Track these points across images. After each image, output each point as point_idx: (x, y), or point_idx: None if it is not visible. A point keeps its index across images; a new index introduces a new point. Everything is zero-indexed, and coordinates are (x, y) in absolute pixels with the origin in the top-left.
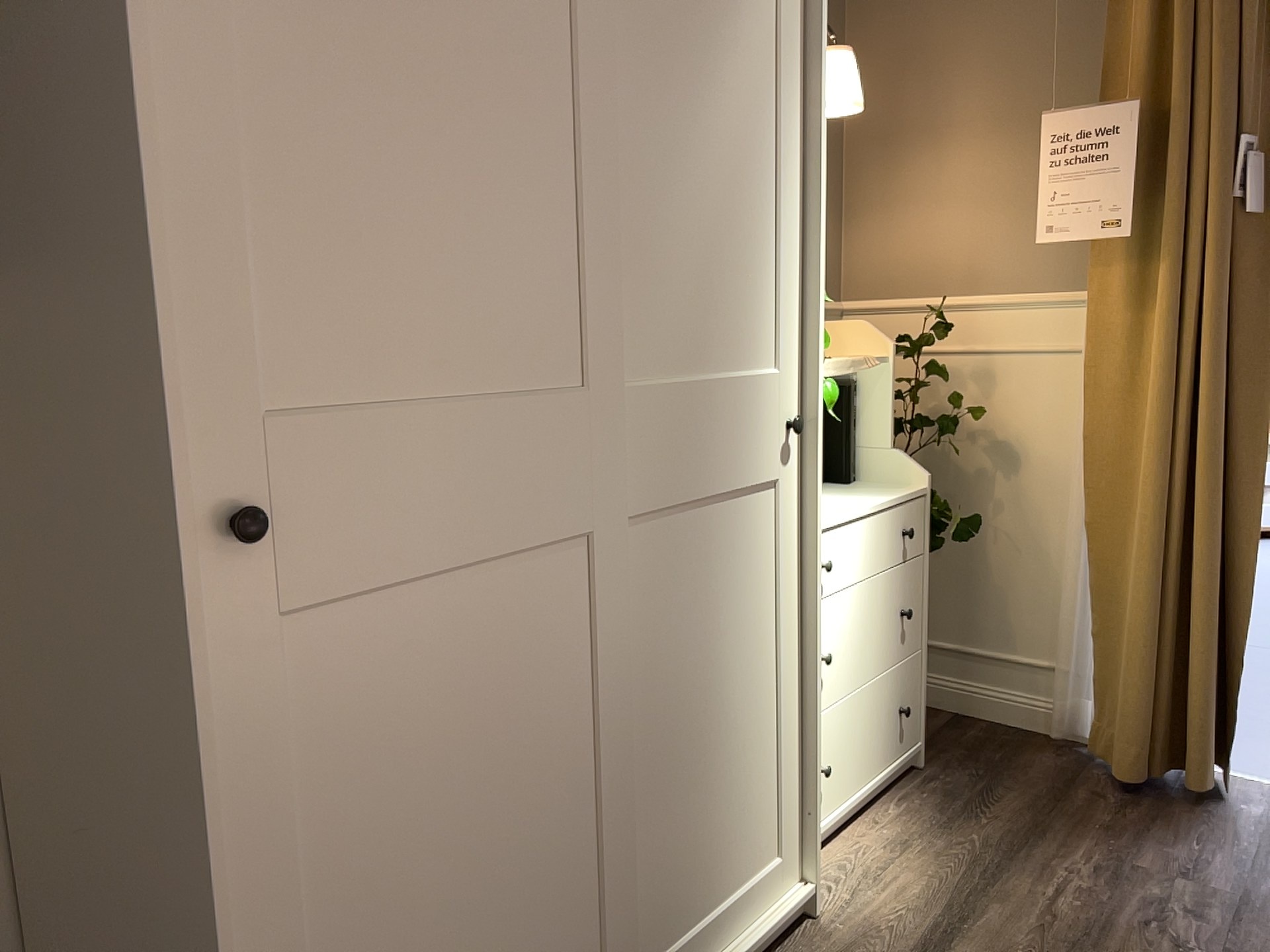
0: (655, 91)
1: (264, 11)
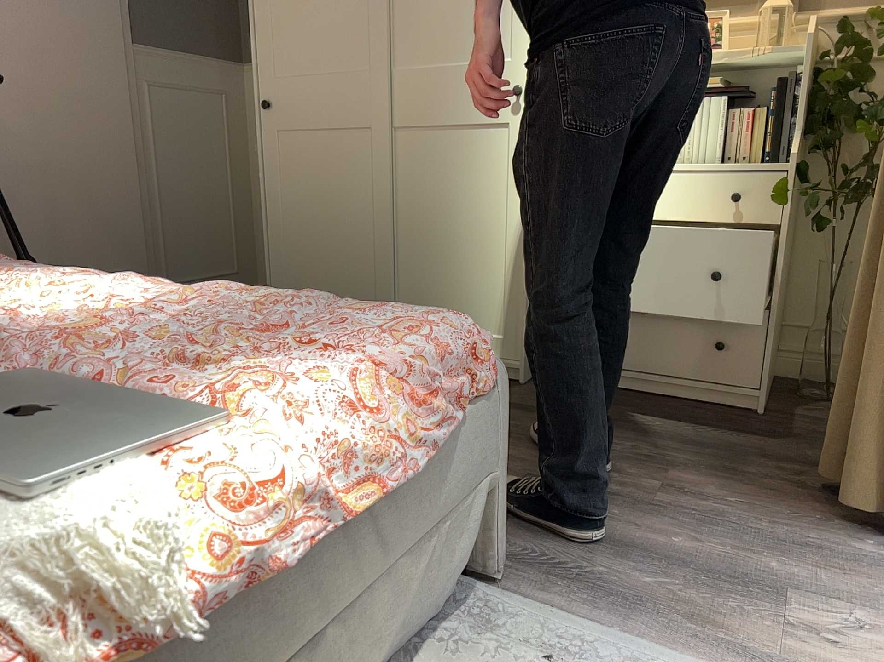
0: None
1: None
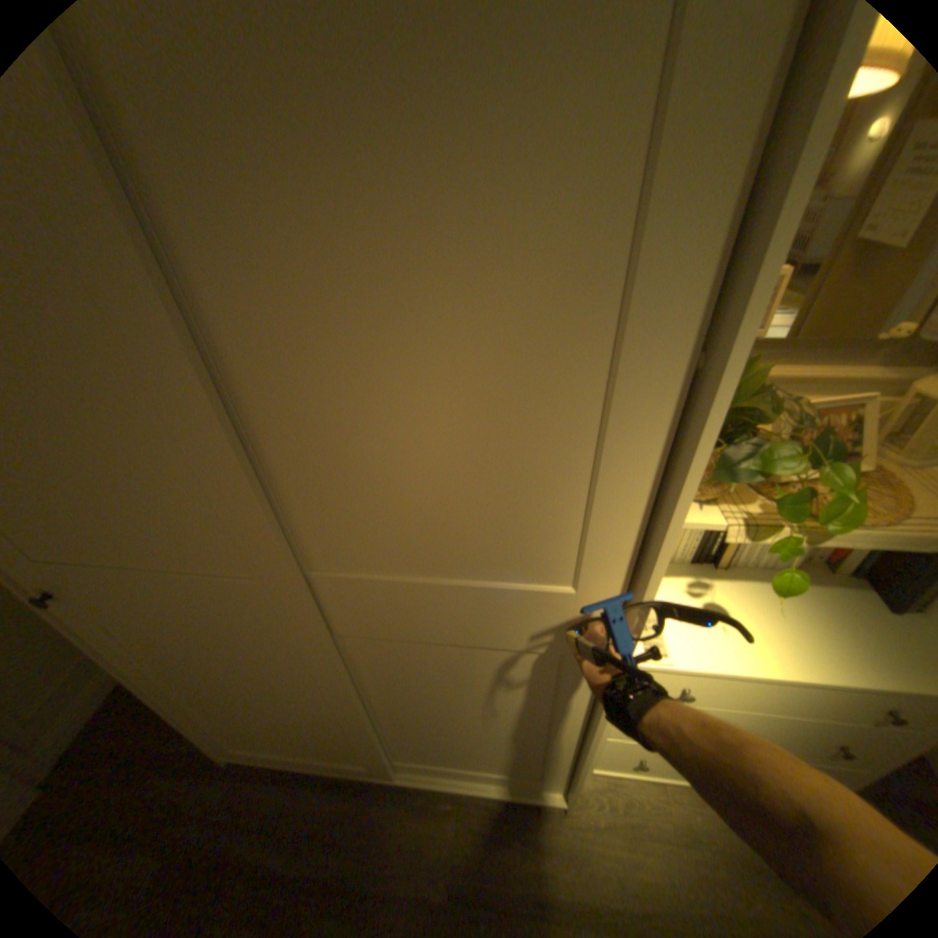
0: (296, 333)
1: None
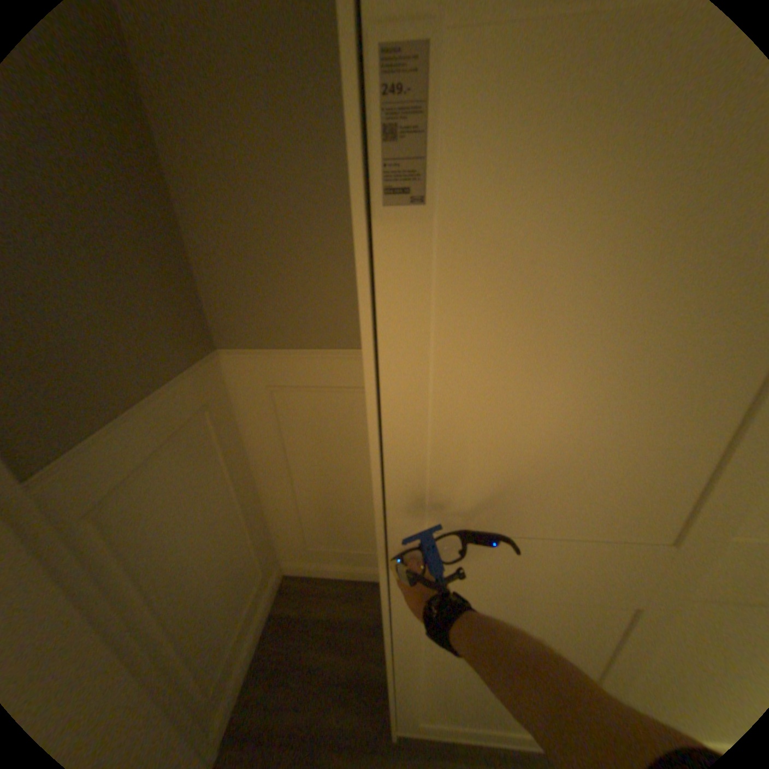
0: None
1: (447, 362)
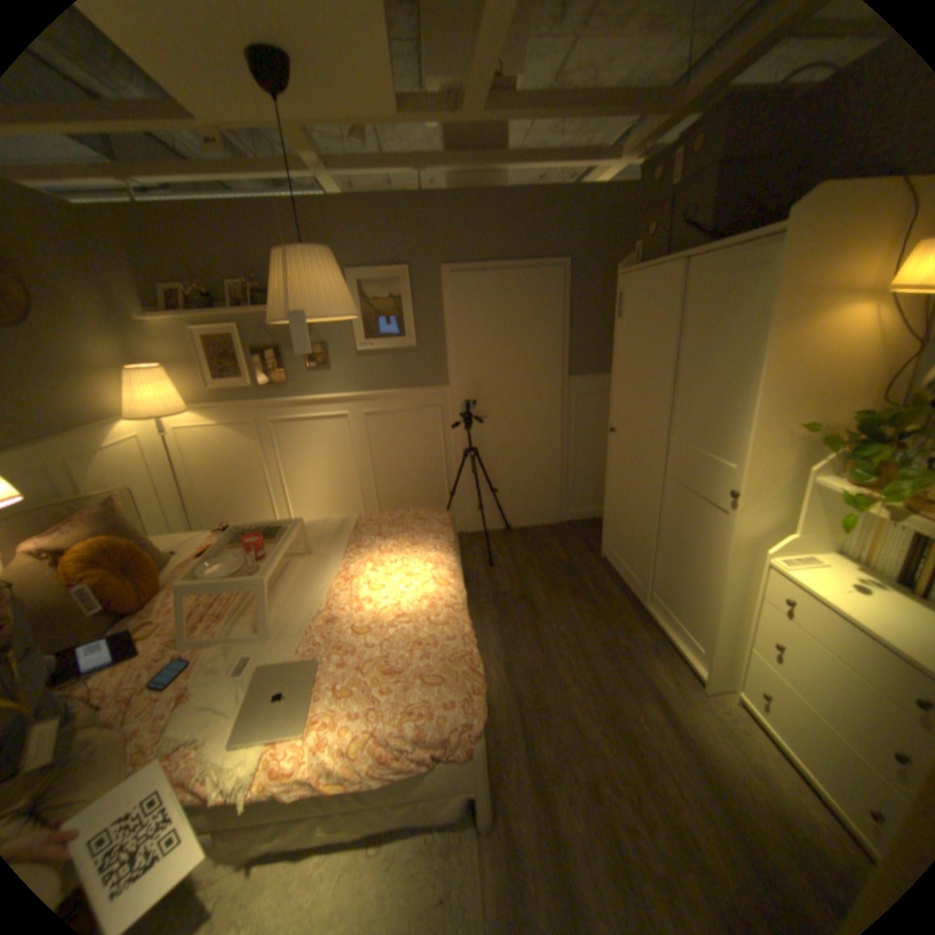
0: (696, 355)
1: (624, 356)
